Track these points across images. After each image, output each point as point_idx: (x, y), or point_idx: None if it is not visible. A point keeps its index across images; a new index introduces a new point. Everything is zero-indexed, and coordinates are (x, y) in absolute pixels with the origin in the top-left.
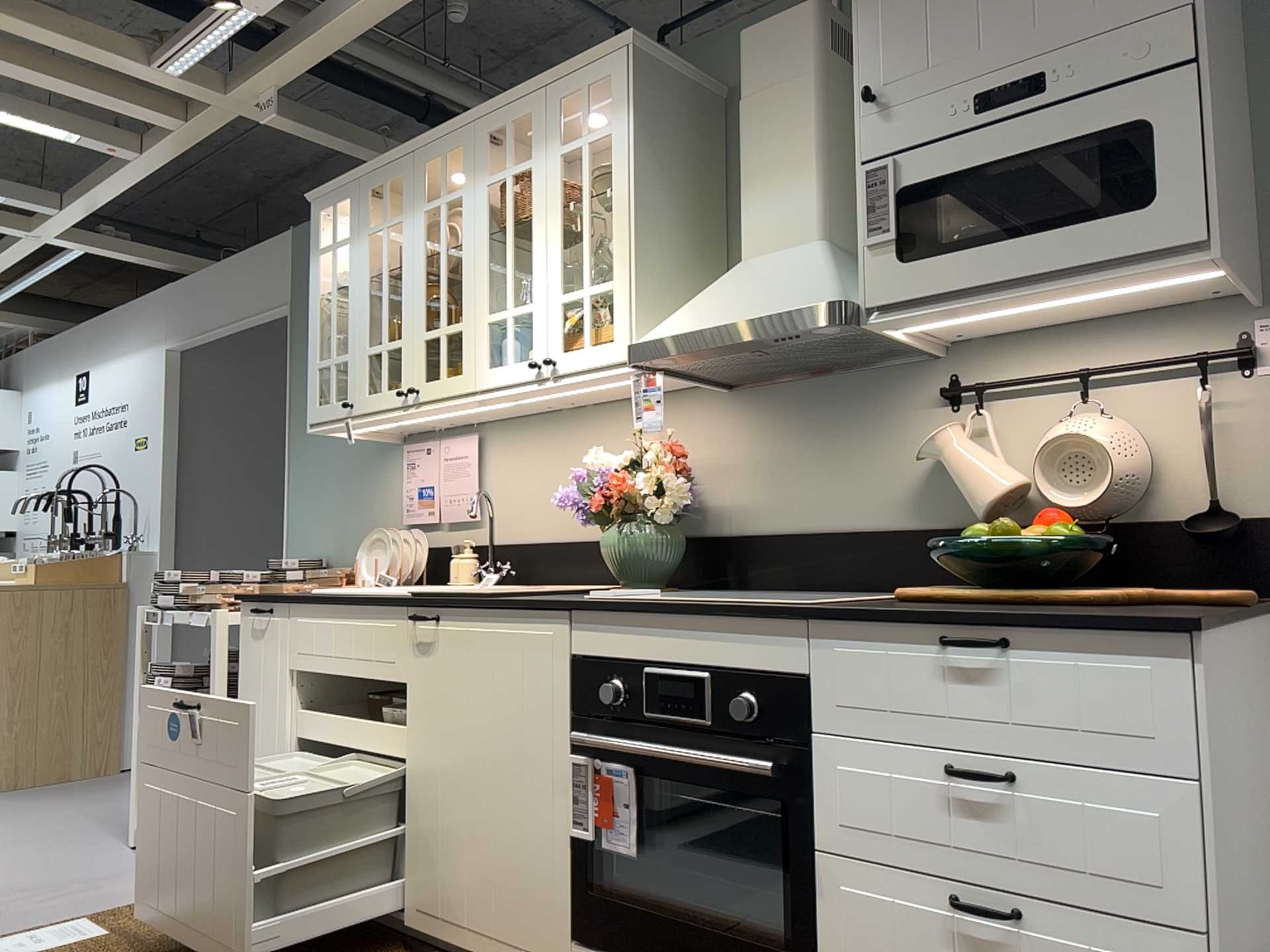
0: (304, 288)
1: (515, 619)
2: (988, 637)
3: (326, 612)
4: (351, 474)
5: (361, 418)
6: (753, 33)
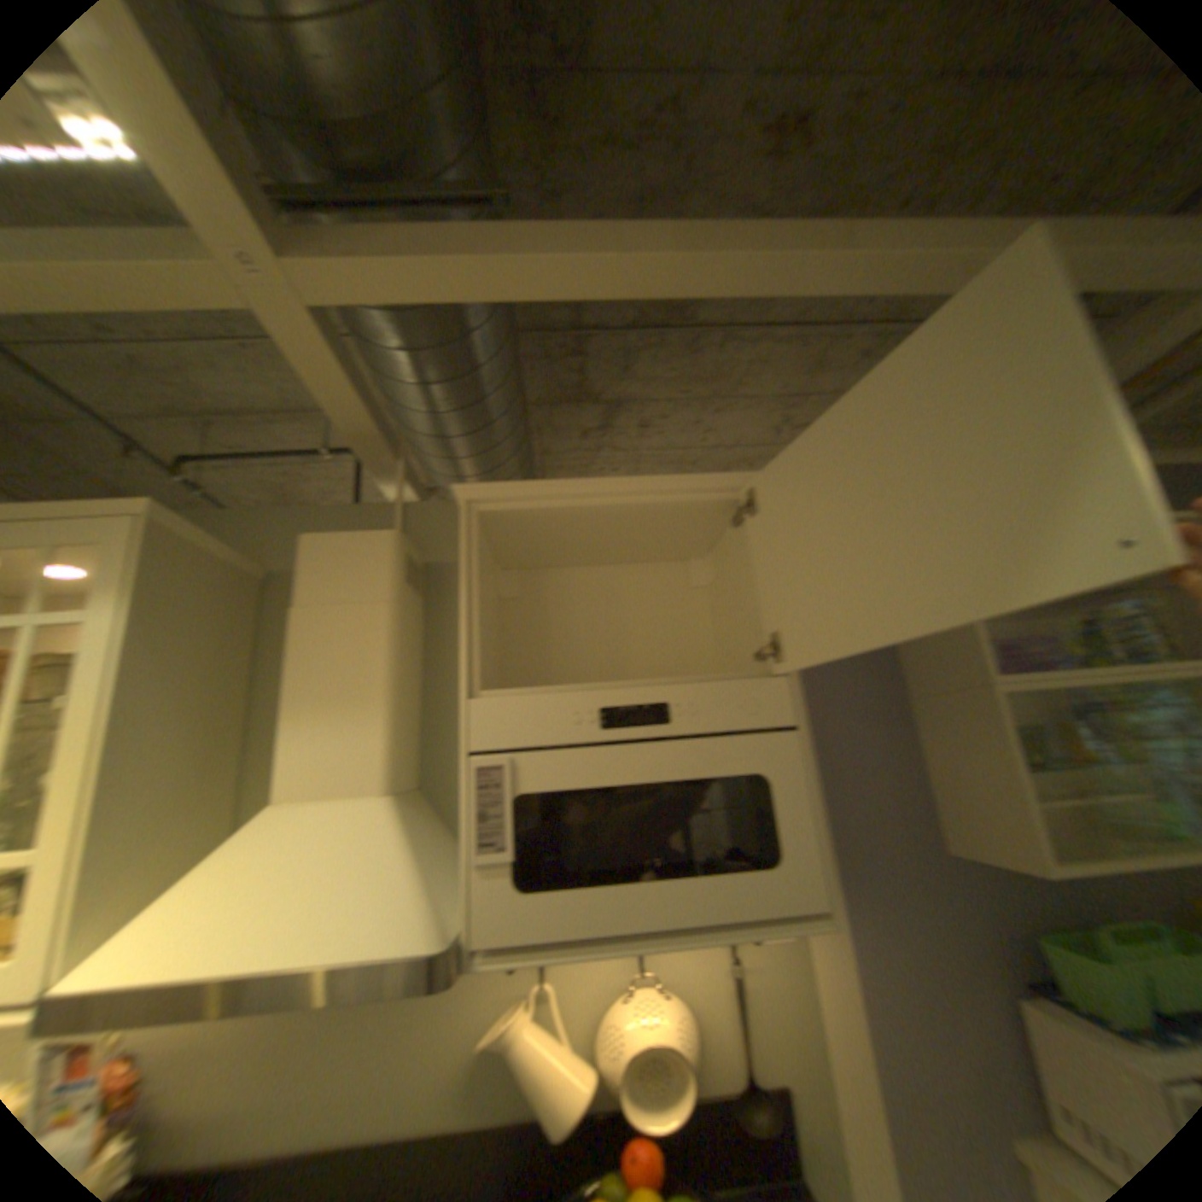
0: None
1: None
2: None
3: None
4: None
5: None
6: (318, 539)
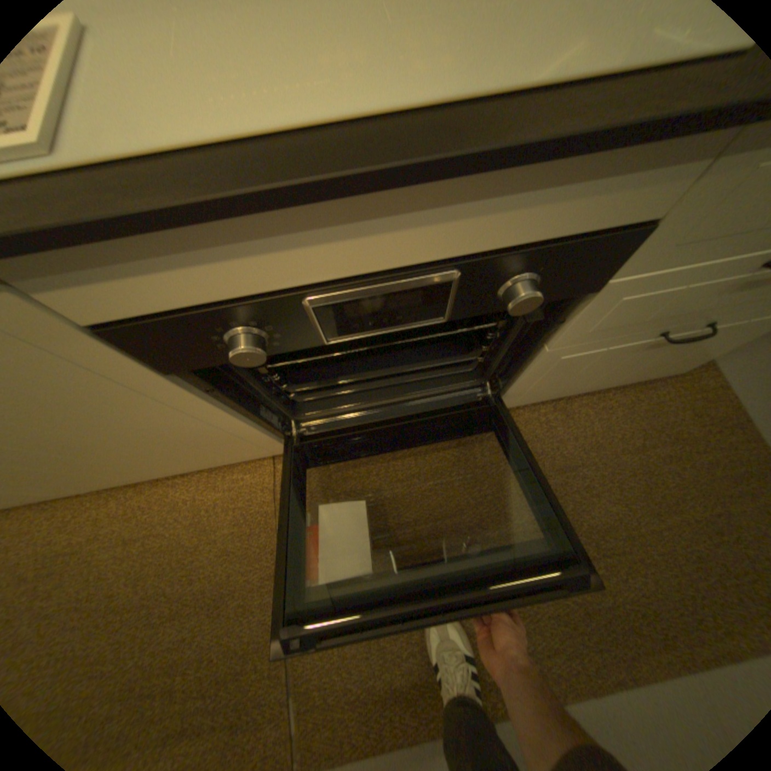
0: None
1: None
2: None
3: None
4: None
5: None
6: None
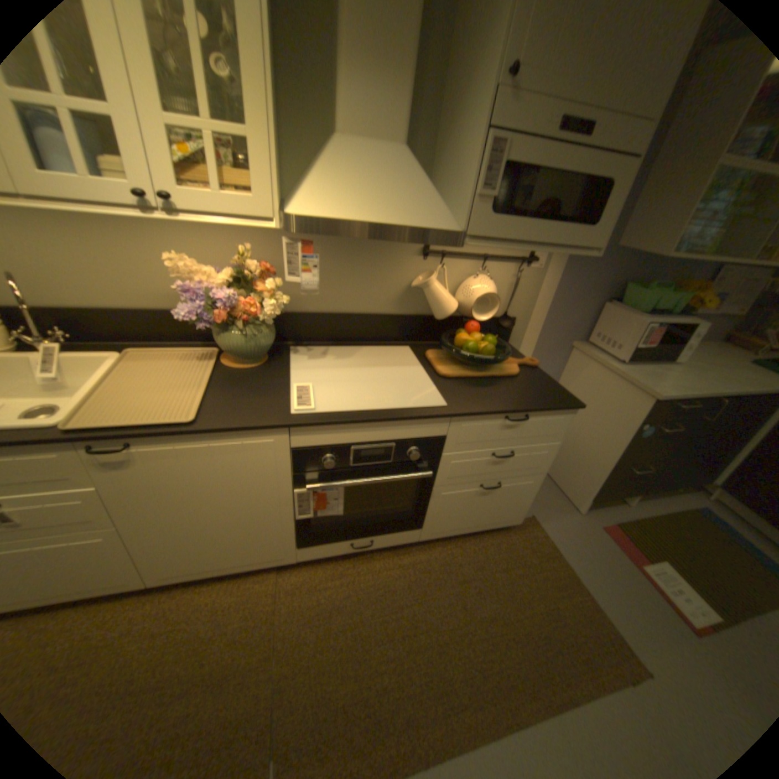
0: None
1: (234, 436)
2: (522, 415)
3: None
4: None
5: None
6: None
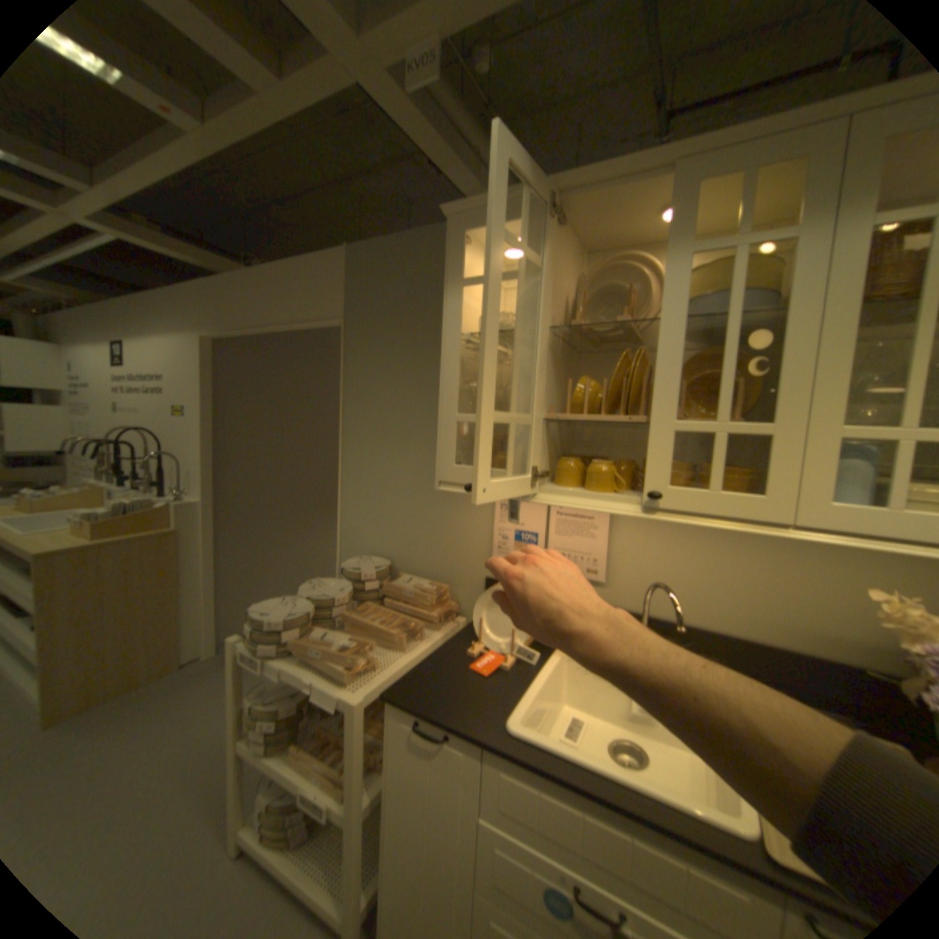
0: (359, 305)
1: None
2: None
3: (566, 797)
4: (419, 492)
5: (532, 497)
6: None
